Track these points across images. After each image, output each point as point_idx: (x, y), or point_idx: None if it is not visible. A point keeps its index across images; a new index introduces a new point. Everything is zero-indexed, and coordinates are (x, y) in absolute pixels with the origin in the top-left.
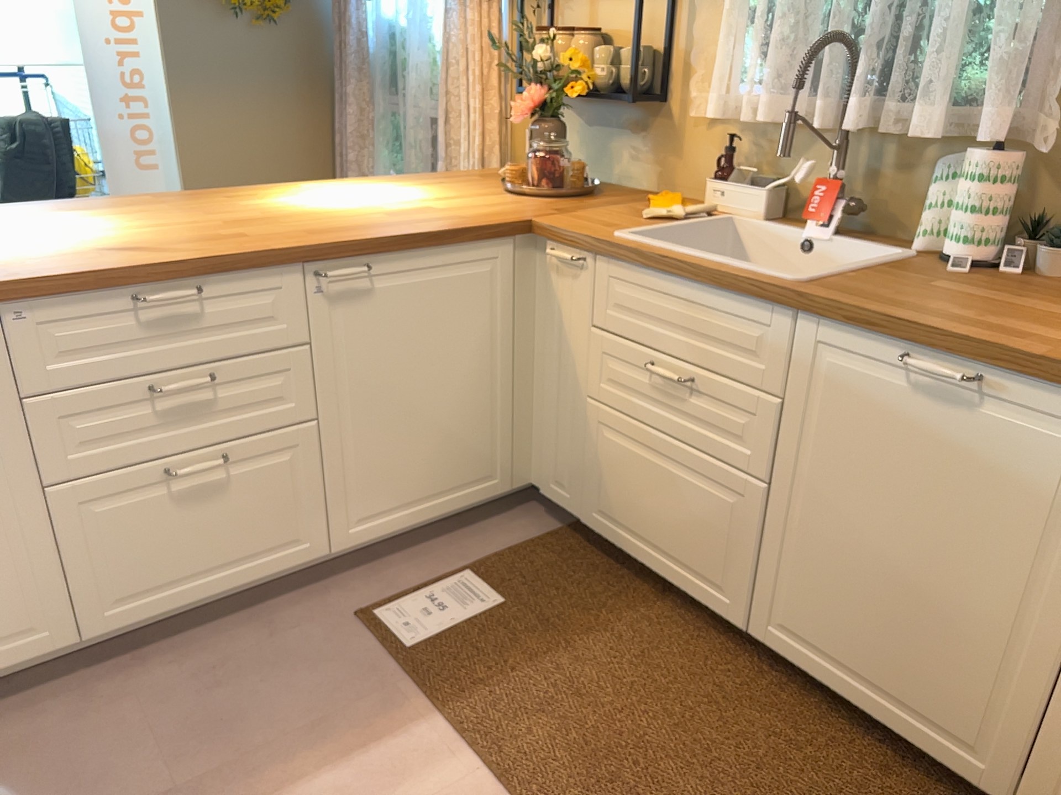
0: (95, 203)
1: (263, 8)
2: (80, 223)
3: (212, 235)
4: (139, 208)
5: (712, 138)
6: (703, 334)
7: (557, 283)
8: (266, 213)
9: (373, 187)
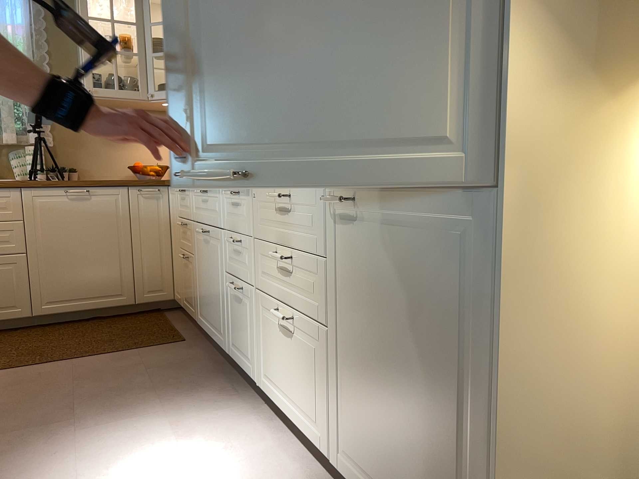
0: None
1: None
2: None
3: None
4: None
5: None
6: None
7: None
8: None
9: None
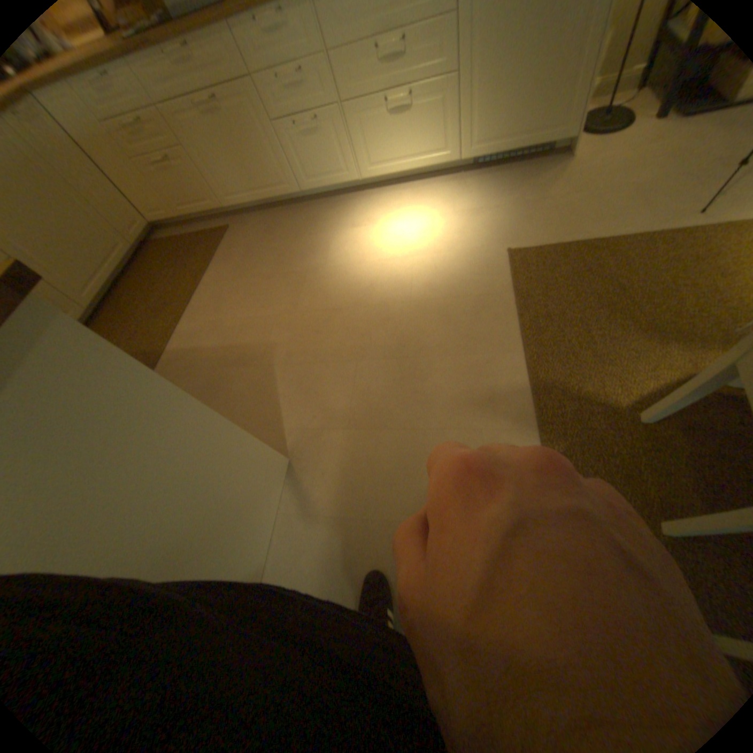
0: None
1: None
2: None
3: None
4: None
5: None
6: None
7: None
8: None
9: None
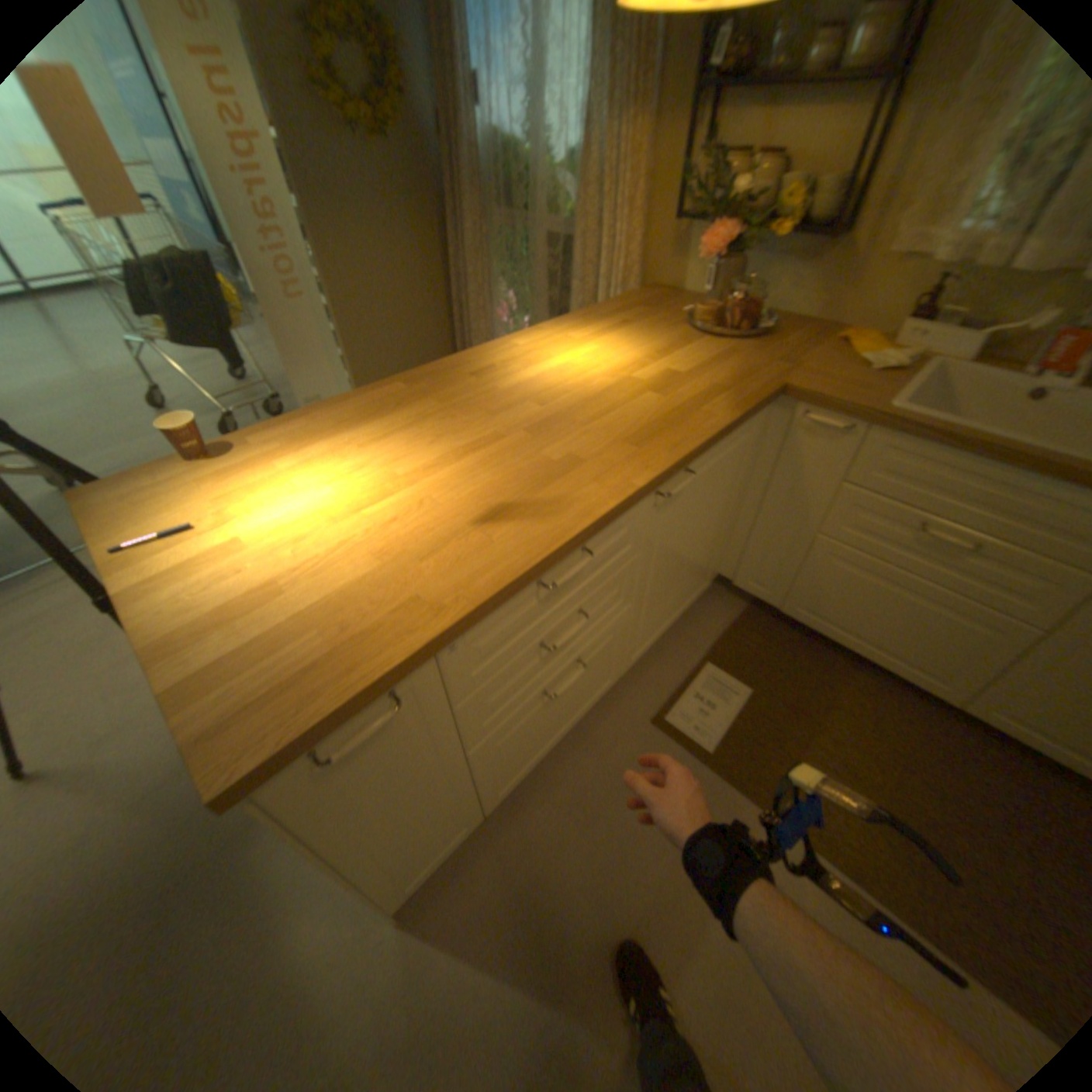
0: (358, 404)
1: (368, 118)
2: (384, 453)
3: (544, 462)
4: (411, 409)
5: (905, 270)
6: (1012, 512)
7: (804, 441)
8: (543, 404)
9: (579, 338)
